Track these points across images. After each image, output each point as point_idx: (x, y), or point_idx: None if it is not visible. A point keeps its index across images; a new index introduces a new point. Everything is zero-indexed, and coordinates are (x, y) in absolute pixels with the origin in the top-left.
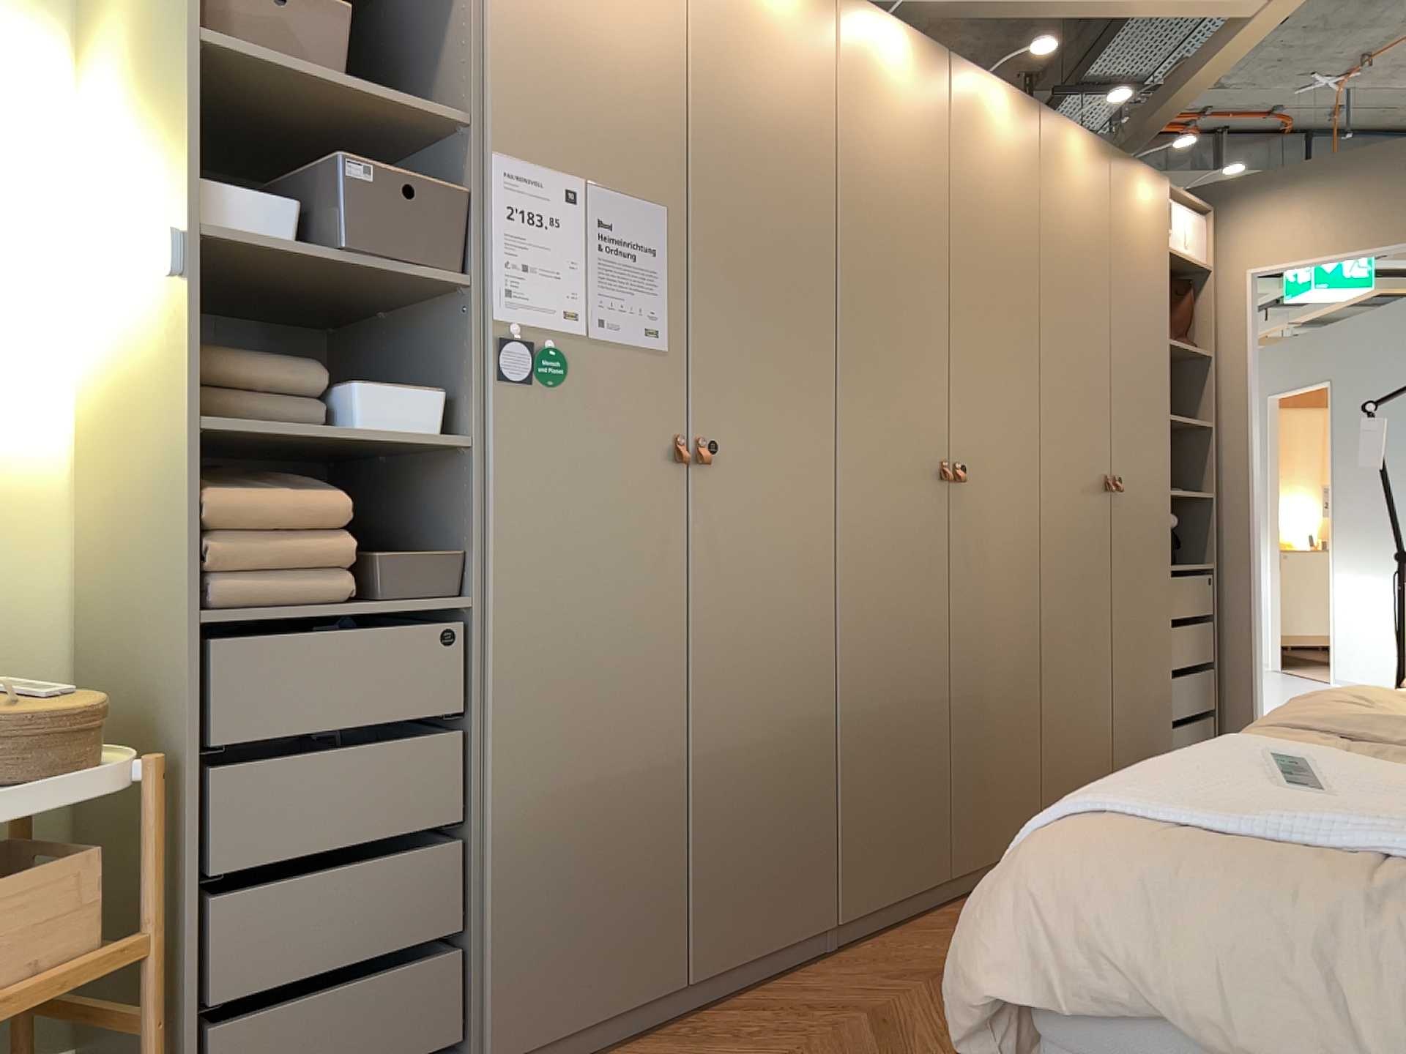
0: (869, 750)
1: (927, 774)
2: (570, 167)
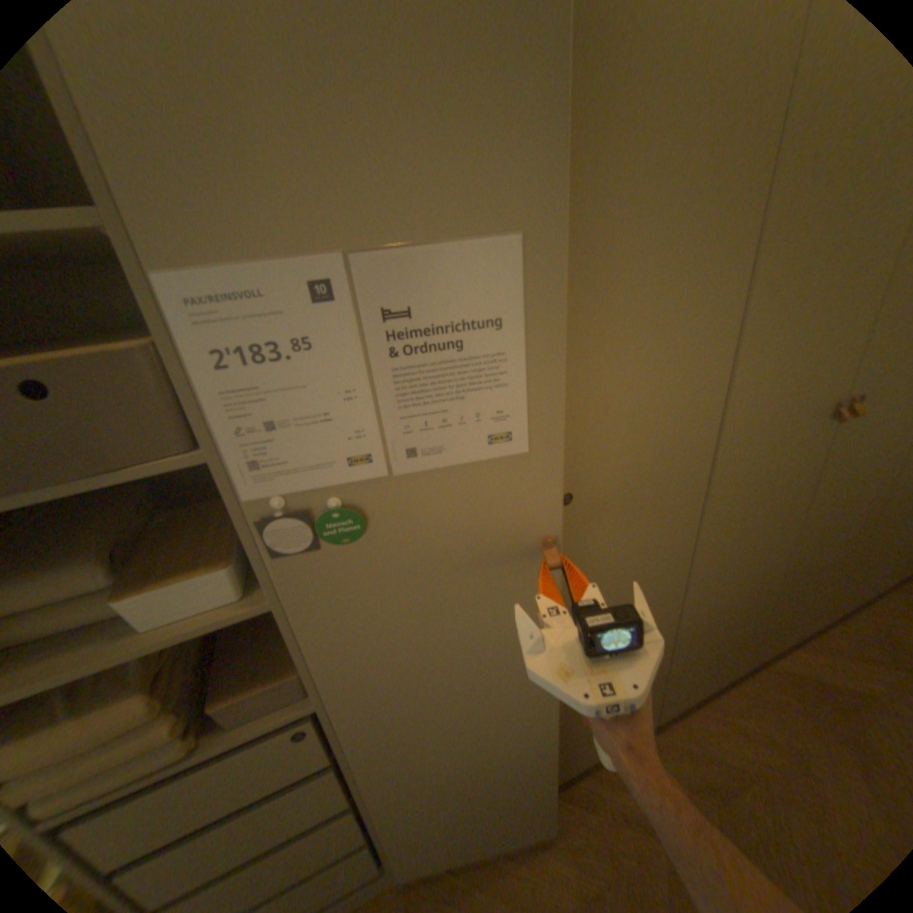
0: (701, 638)
1: (748, 630)
2: (315, 240)
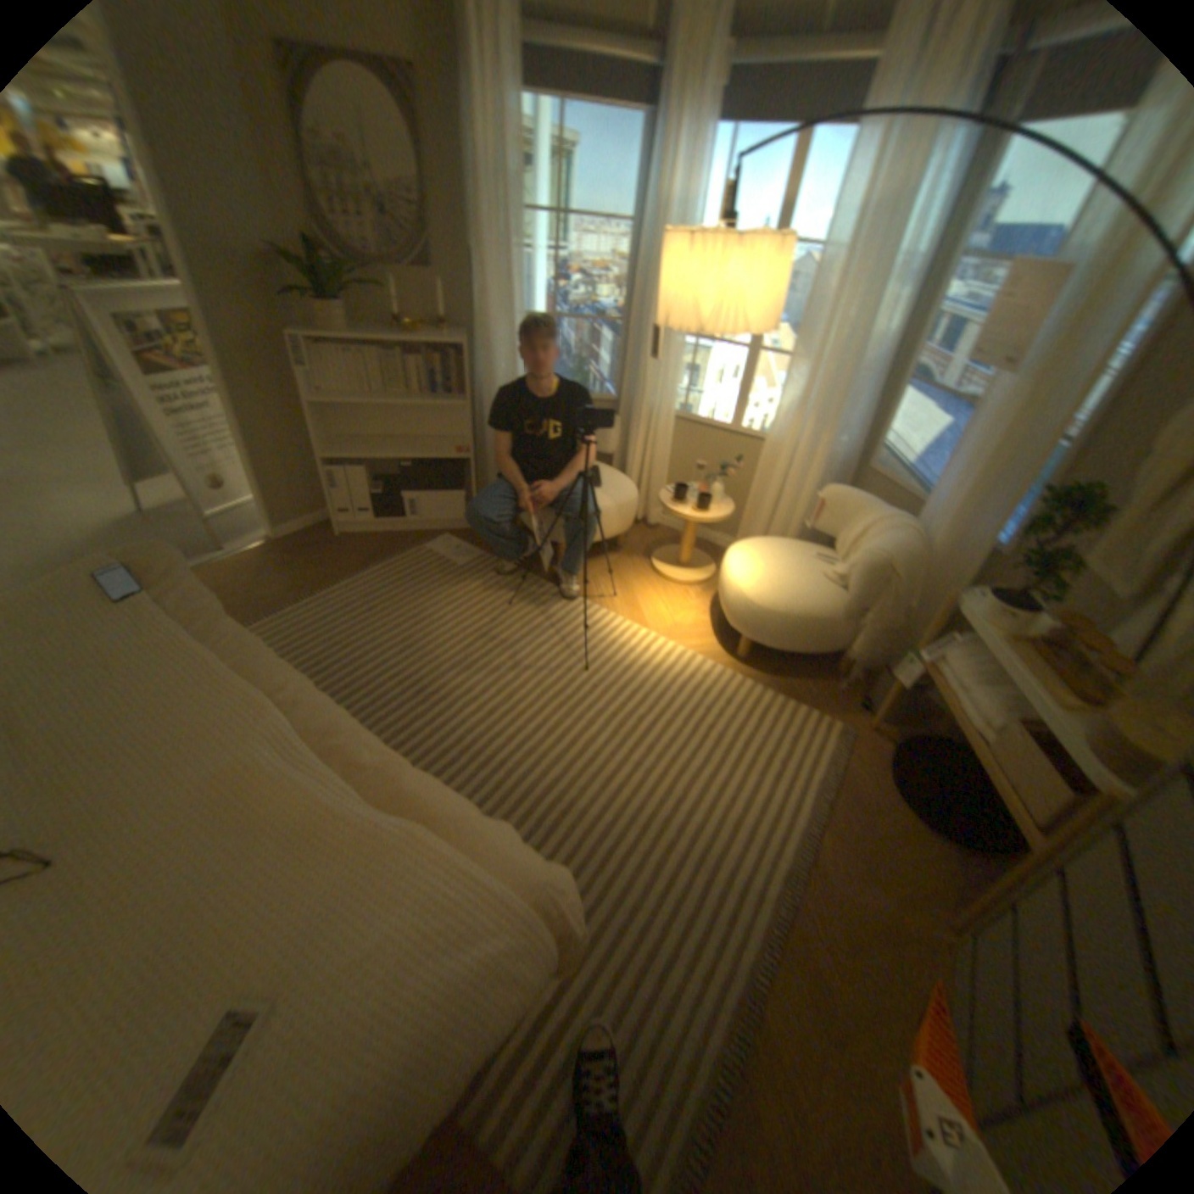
0: None
1: None
2: None
